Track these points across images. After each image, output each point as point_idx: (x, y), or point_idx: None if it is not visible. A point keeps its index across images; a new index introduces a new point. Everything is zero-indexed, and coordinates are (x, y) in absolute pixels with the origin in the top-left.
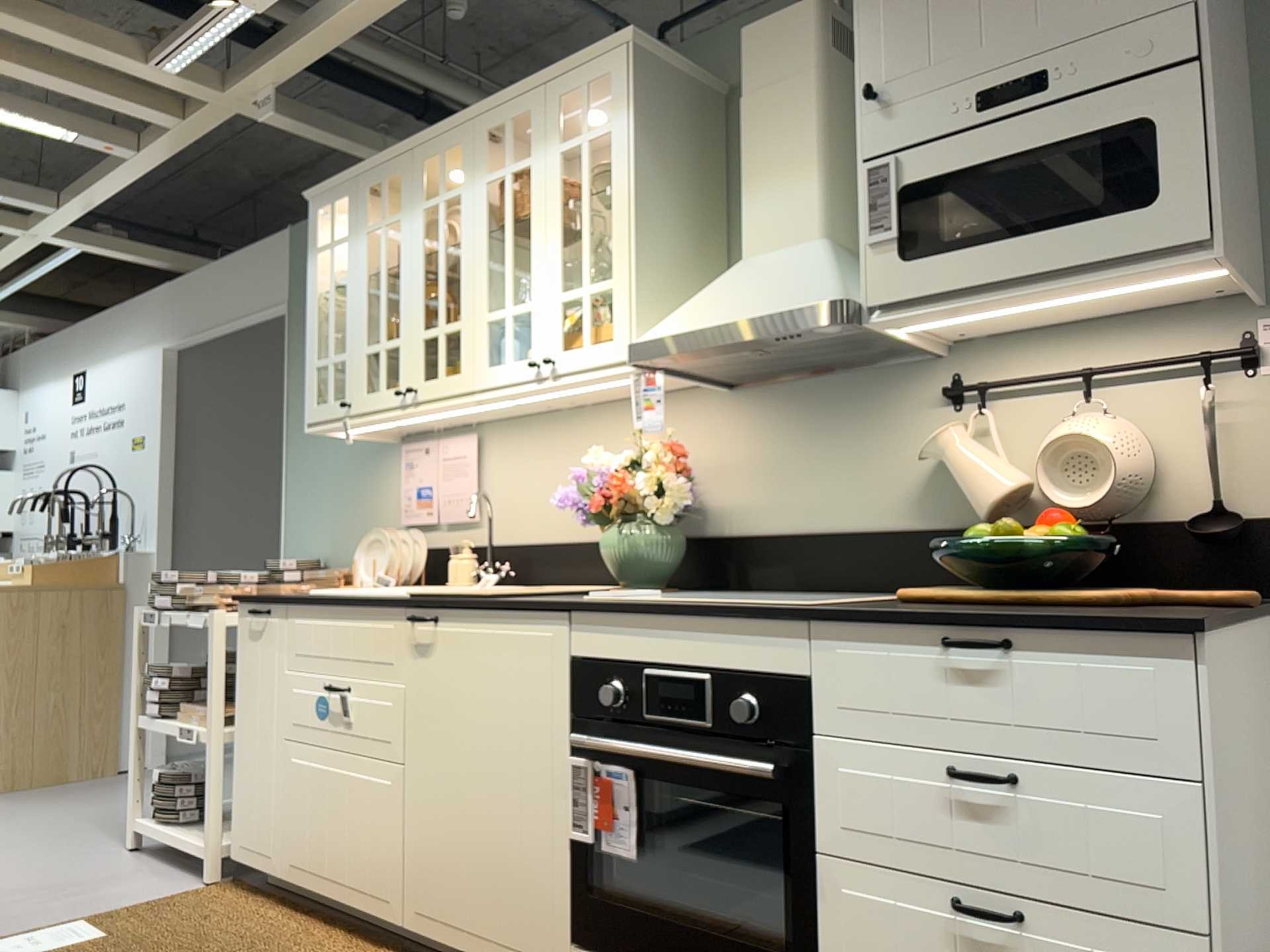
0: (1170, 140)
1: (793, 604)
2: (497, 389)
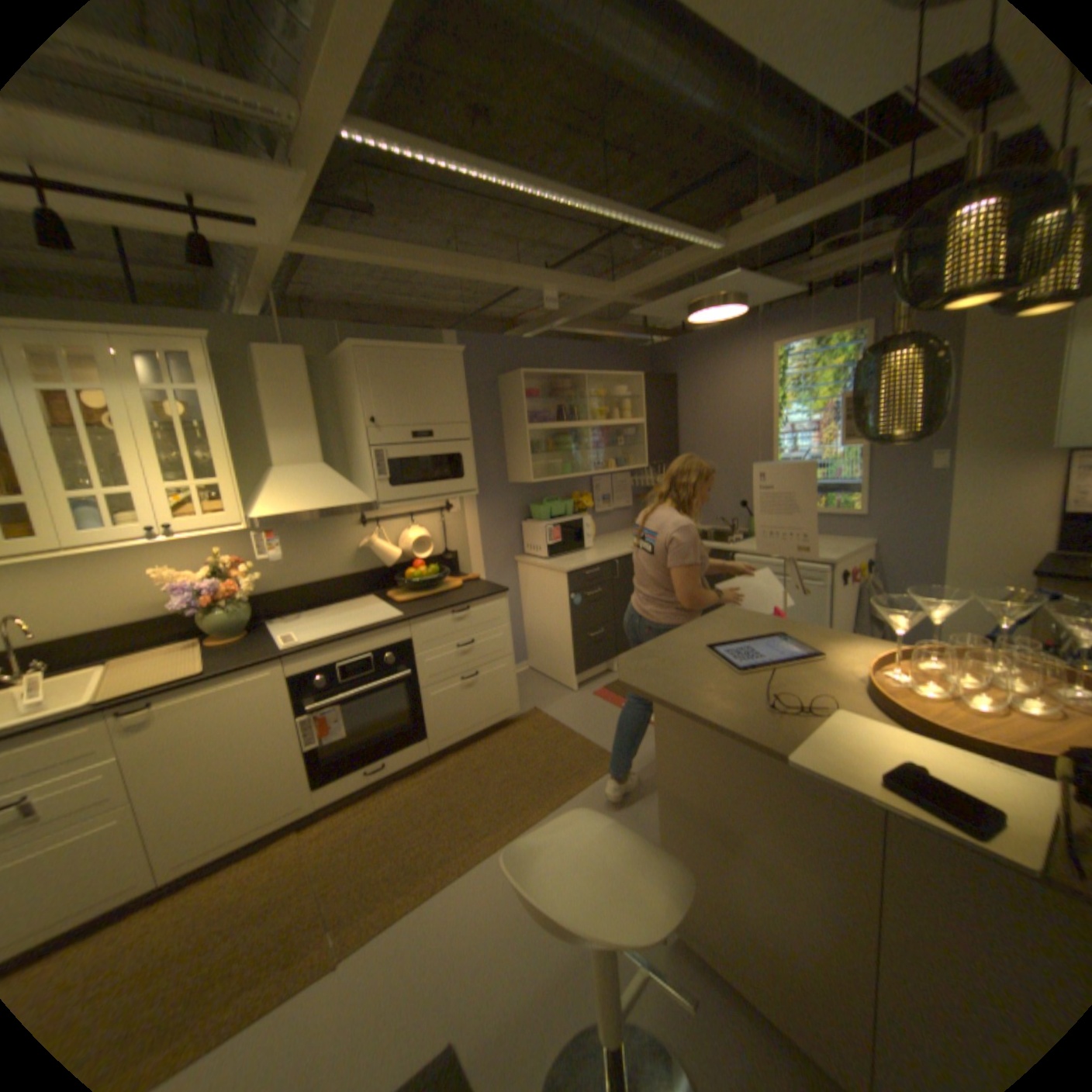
0: (467, 461)
1: (392, 617)
2: (95, 545)
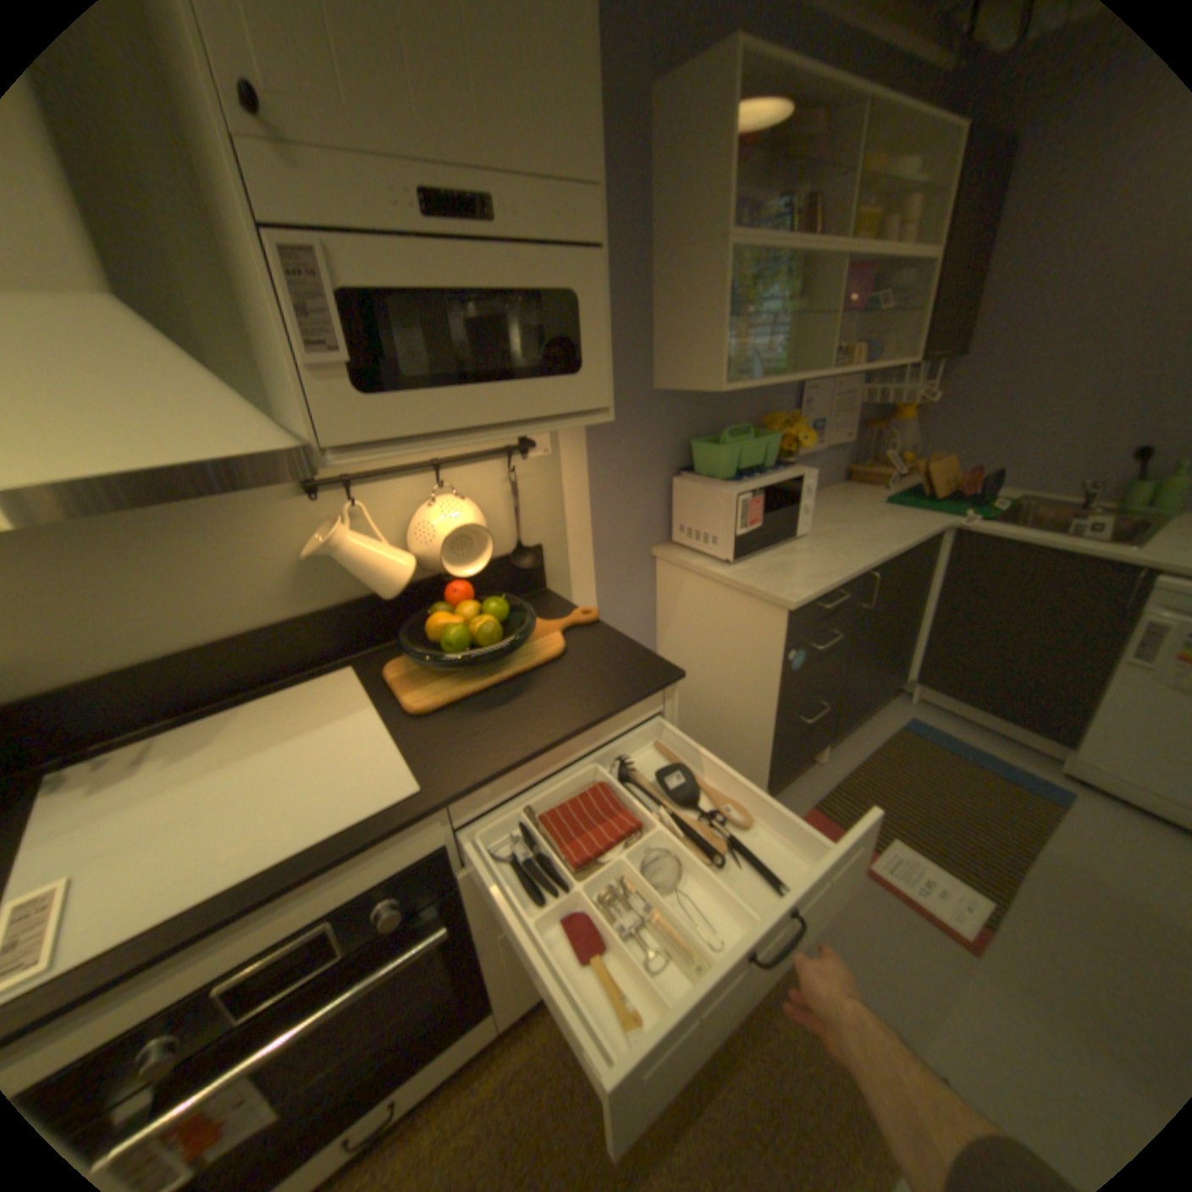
0: (589, 319)
1: (387, 795)
2: None
